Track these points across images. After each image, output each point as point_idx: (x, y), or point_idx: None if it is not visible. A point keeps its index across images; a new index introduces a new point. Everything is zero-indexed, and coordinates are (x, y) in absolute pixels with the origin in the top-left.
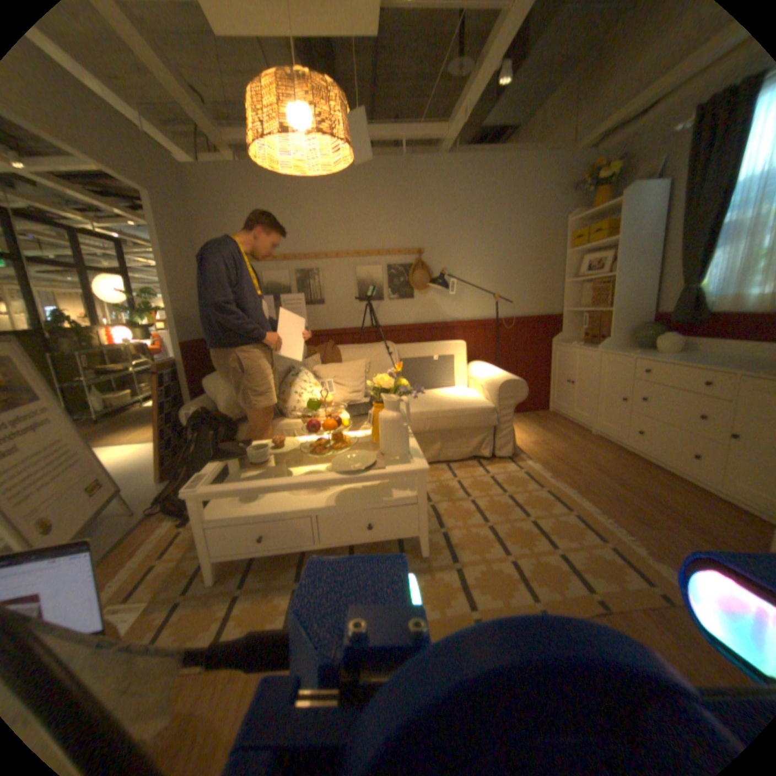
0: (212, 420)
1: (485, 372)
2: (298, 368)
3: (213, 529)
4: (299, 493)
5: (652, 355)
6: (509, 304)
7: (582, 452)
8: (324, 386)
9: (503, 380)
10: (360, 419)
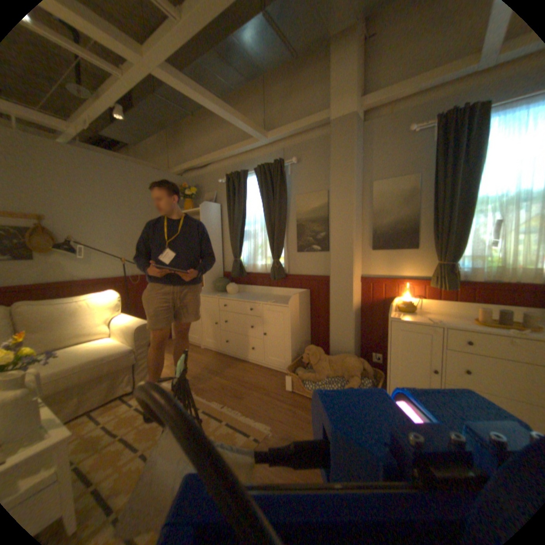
0: None
1: (120, 321)
2: None
3: None
4: None
5: (225, 296)
6: (134, 266)
7: (198, 363)
8: None
9: (137, 326)
10: None
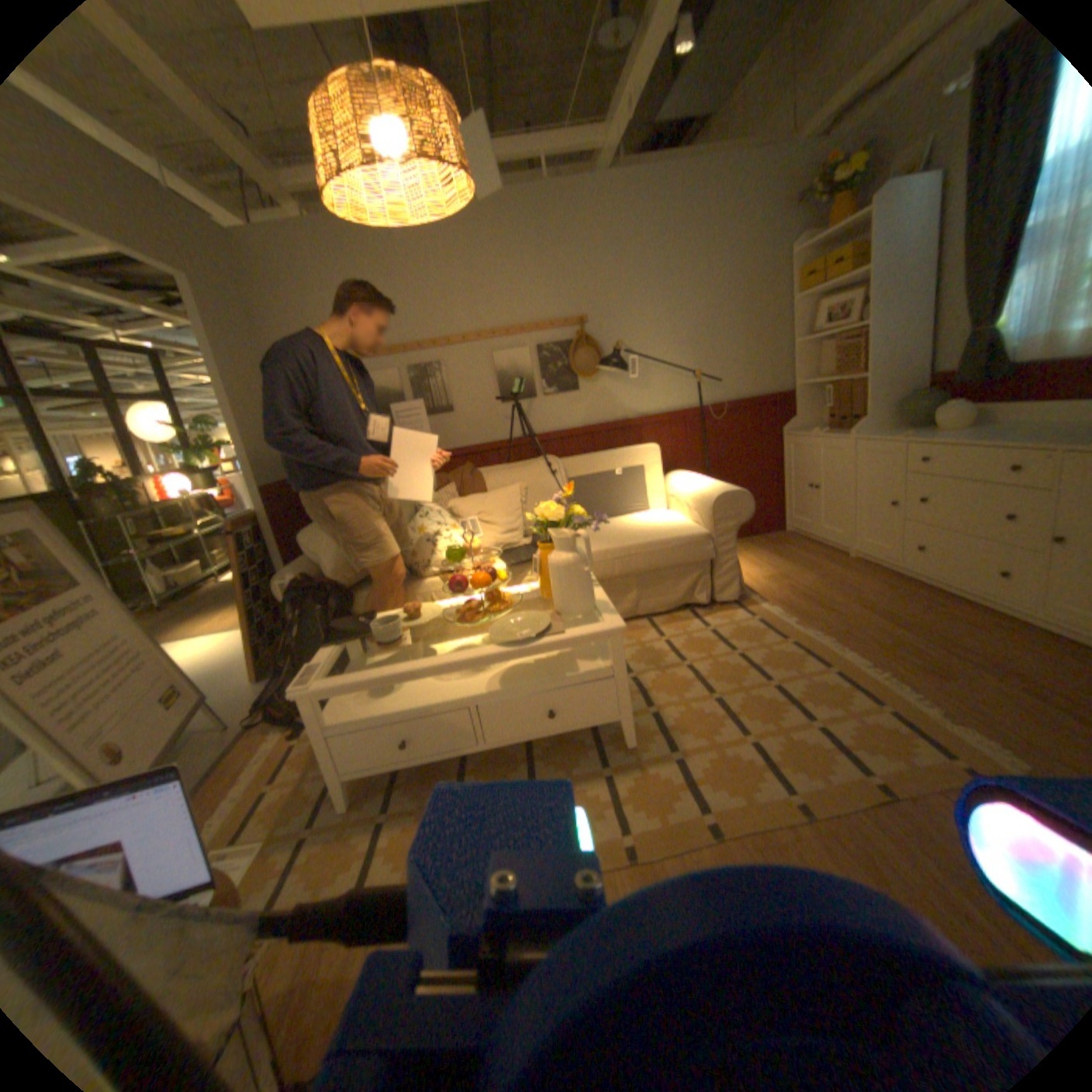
0: (317, 590)
1: (691, 485)
2: (426, 506)
3: (338, 737)
4: (449, 677)
5: (930, 436)
6: (716, 384)
7: (838, 584)
8: (465, 527)
9: (718, 493)
10: (520, 568)
